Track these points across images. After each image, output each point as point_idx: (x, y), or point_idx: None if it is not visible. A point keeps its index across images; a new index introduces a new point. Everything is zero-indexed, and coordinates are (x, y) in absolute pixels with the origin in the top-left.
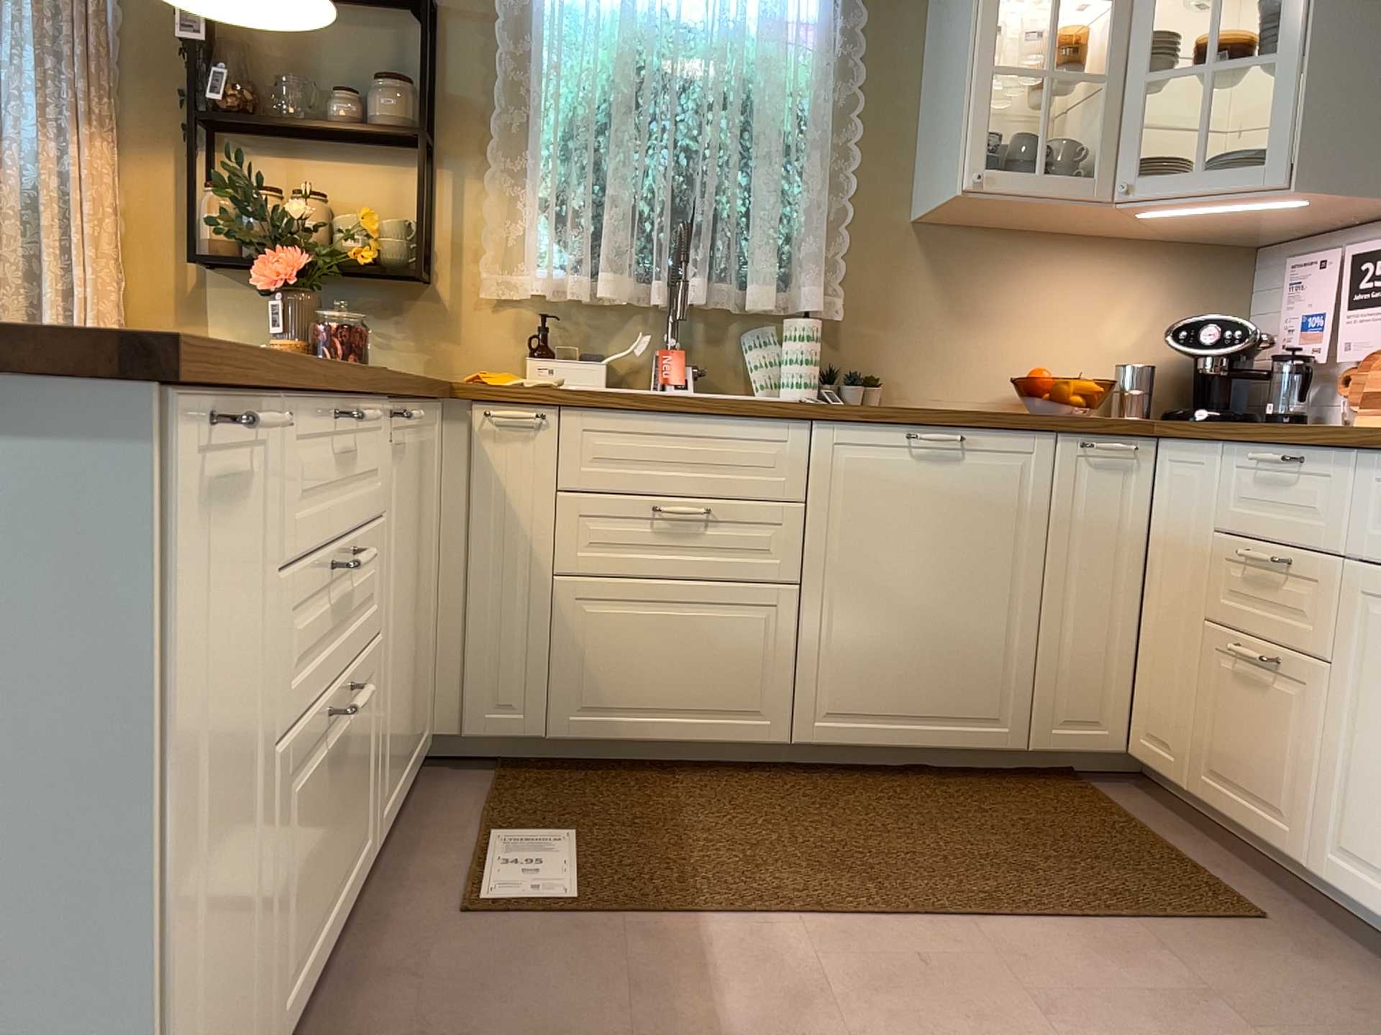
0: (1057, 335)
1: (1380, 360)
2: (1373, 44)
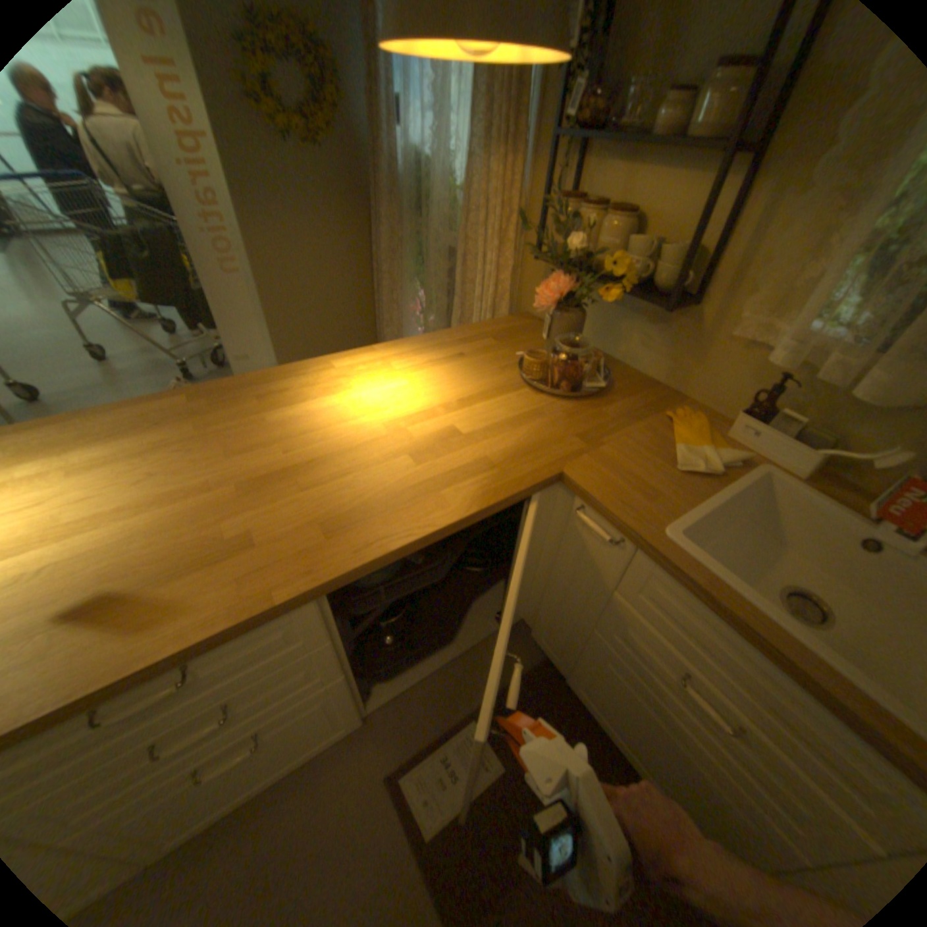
0: None
1: None
2: None
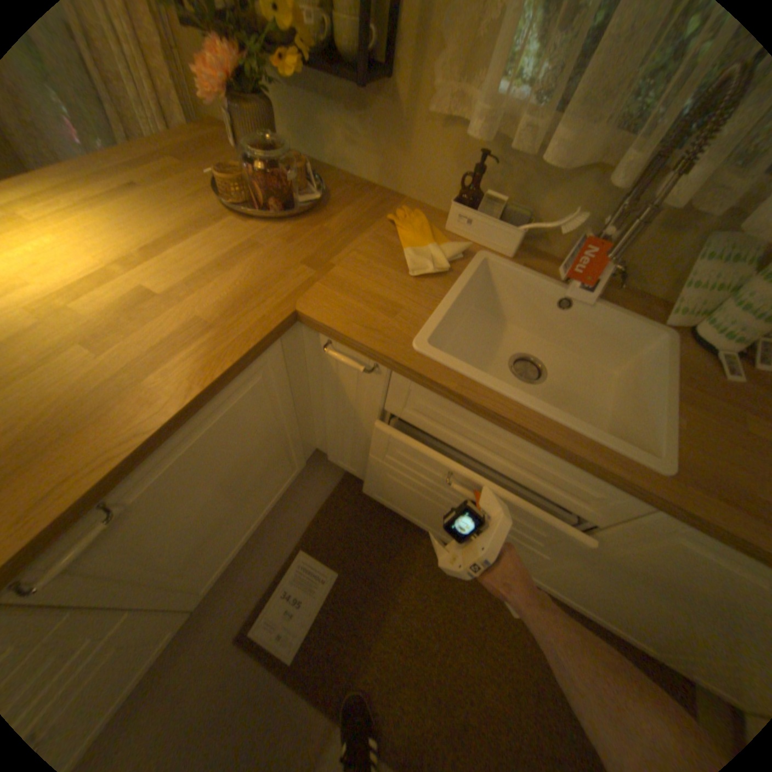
0: None
1: None
2: None
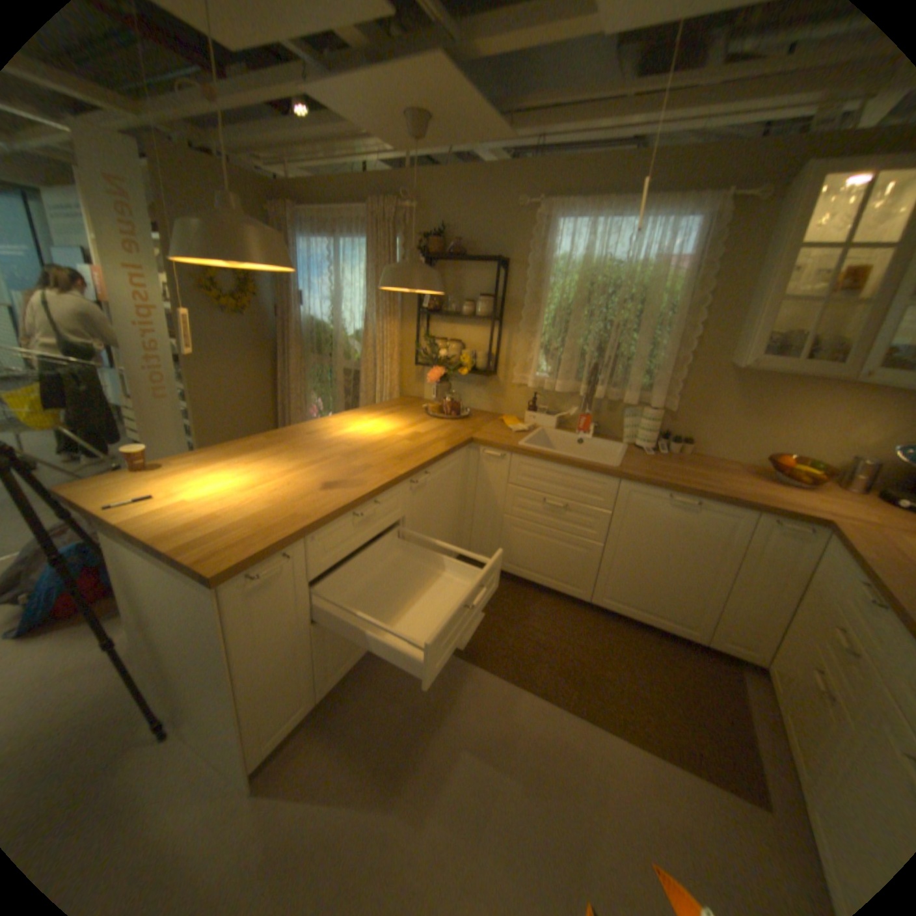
0: (816, 432)
1: None
2: None
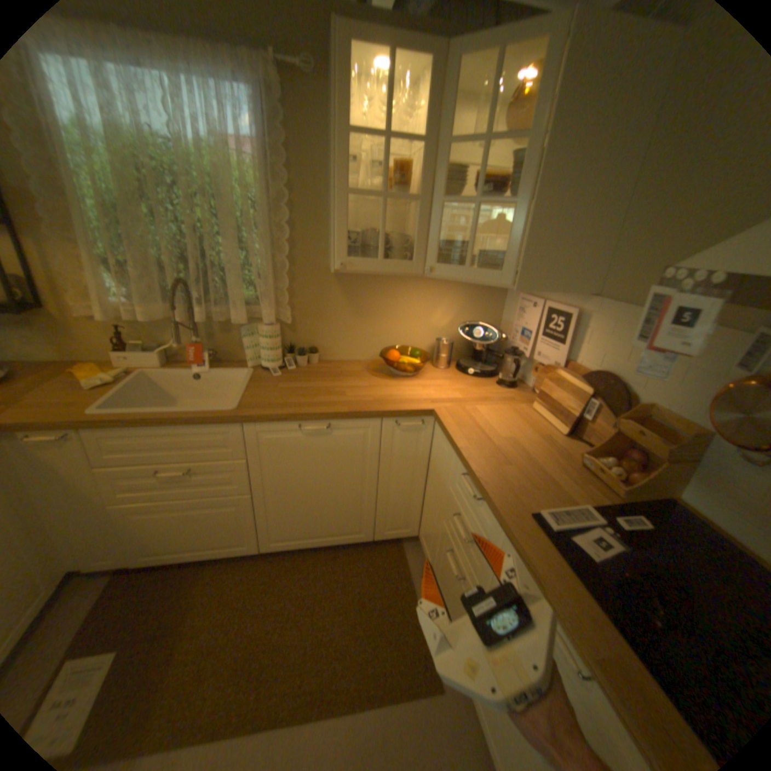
0: (408, 323)
1: (550, 373)
2: (576, 195)
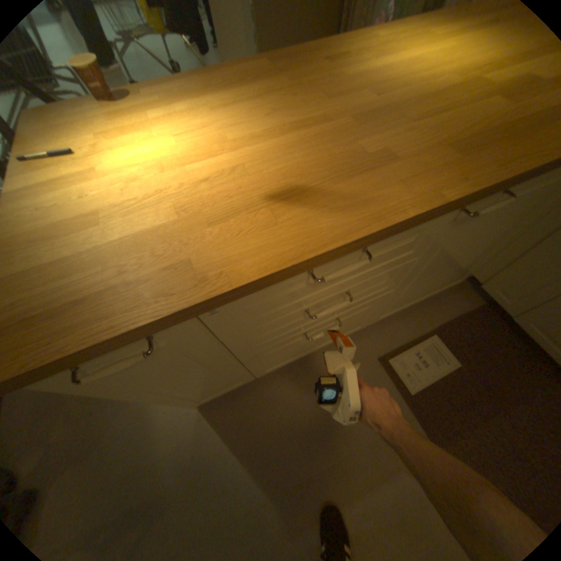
0: None
1: None
2: None
